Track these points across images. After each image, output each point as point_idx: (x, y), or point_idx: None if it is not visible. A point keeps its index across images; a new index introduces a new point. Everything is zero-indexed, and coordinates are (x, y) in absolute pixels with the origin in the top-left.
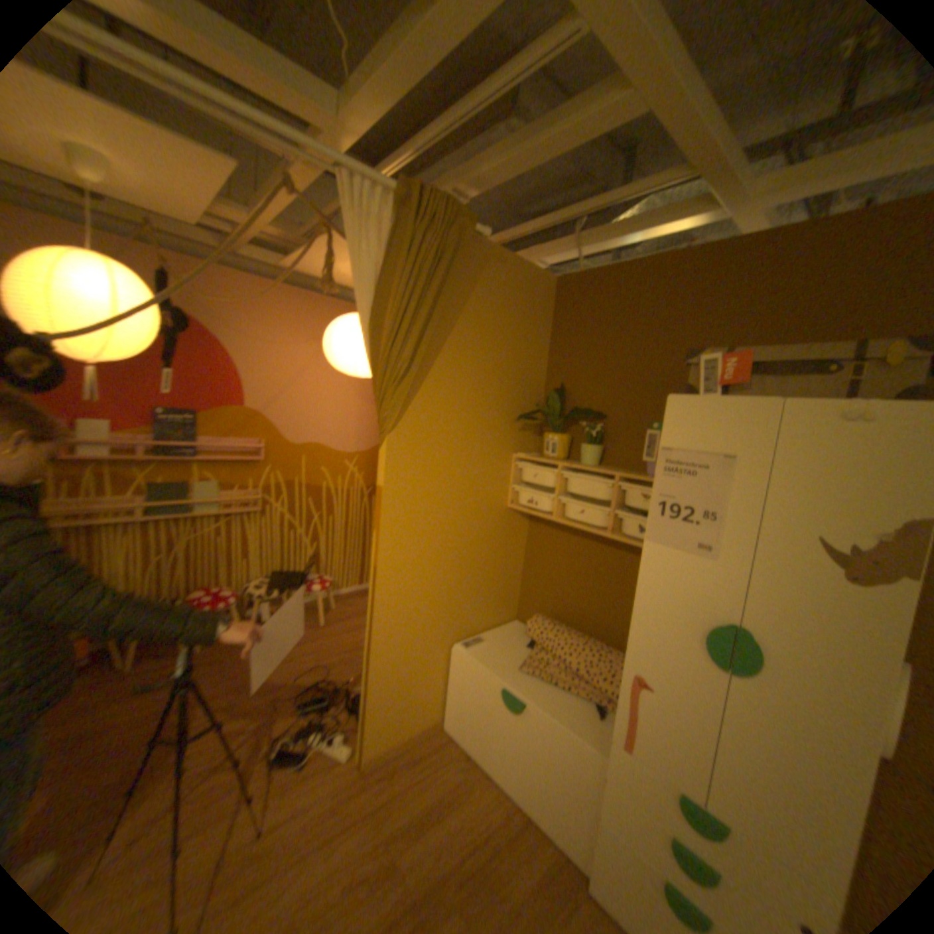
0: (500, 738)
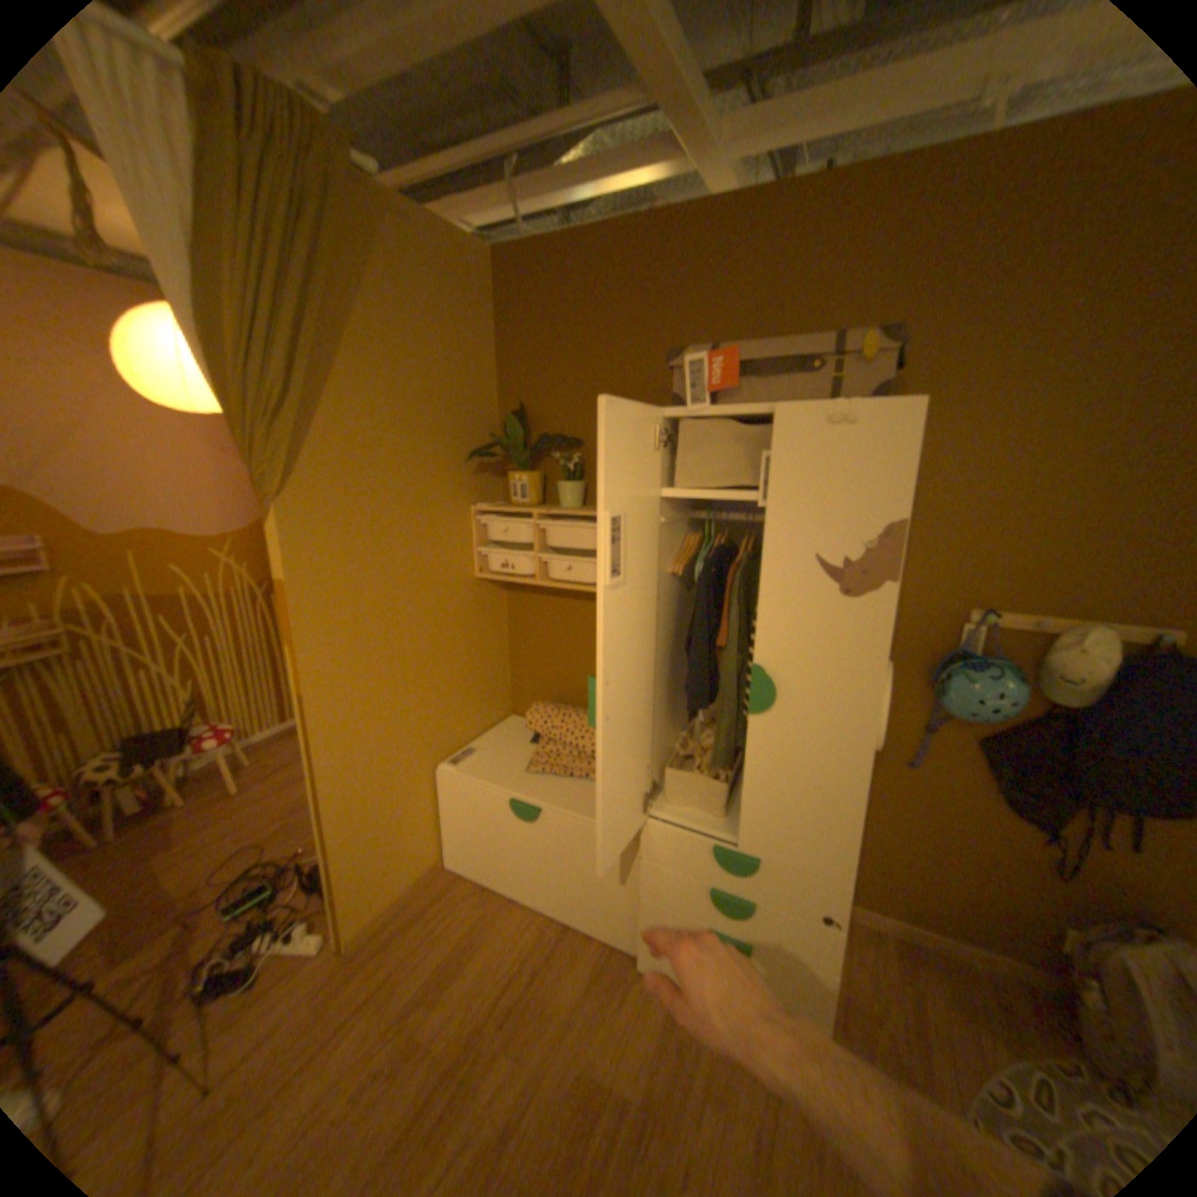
0: (516, 855)
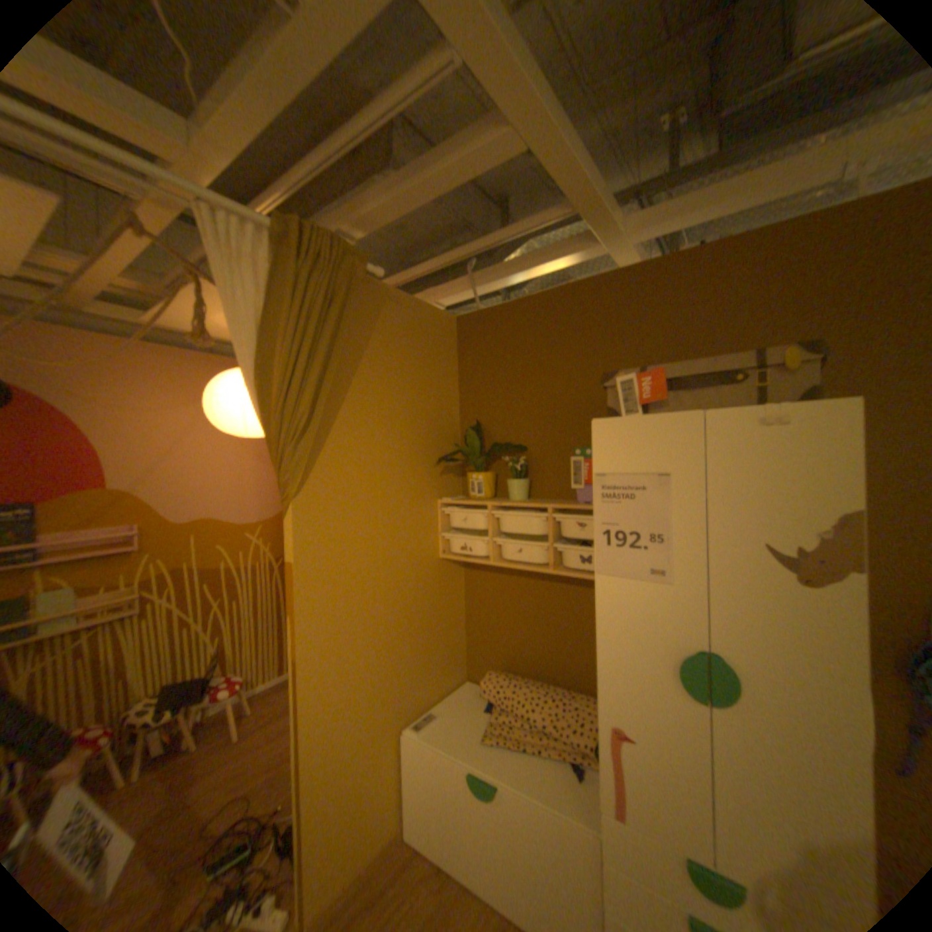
0: (472, 836)
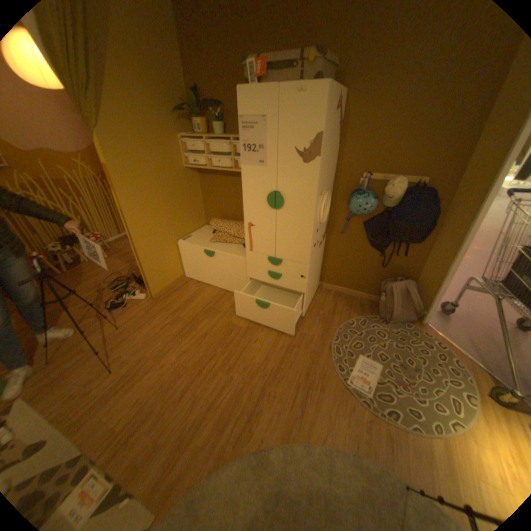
0: (208, 269)
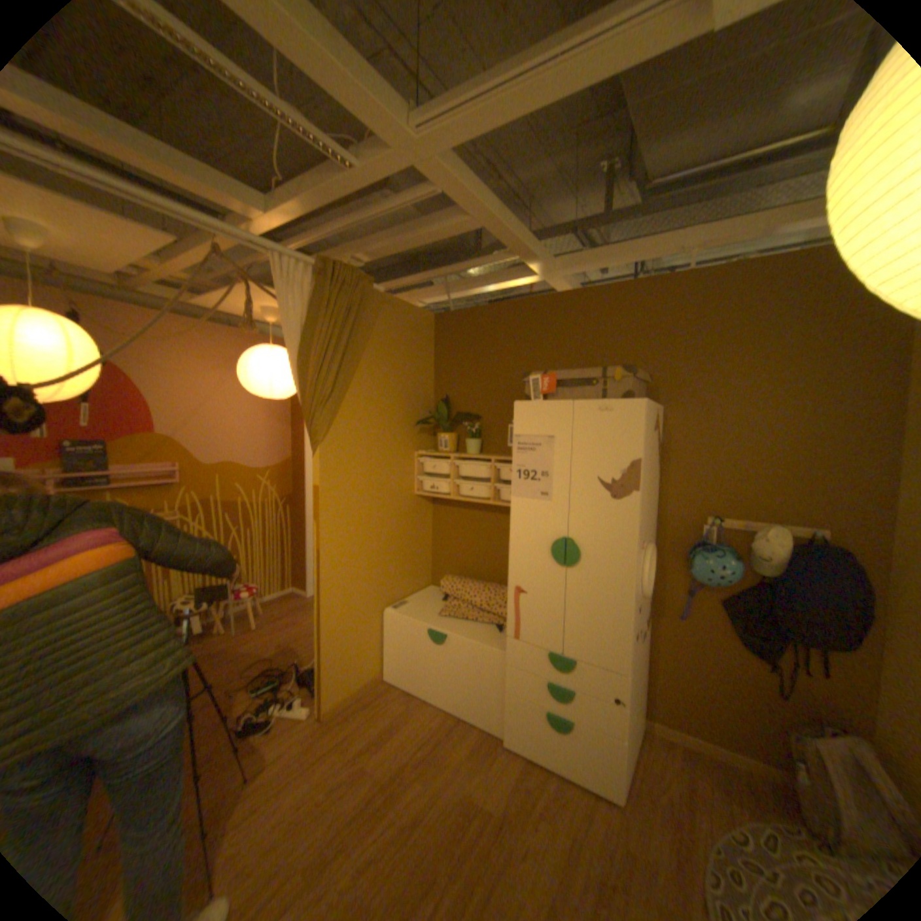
0: (430, 669)
